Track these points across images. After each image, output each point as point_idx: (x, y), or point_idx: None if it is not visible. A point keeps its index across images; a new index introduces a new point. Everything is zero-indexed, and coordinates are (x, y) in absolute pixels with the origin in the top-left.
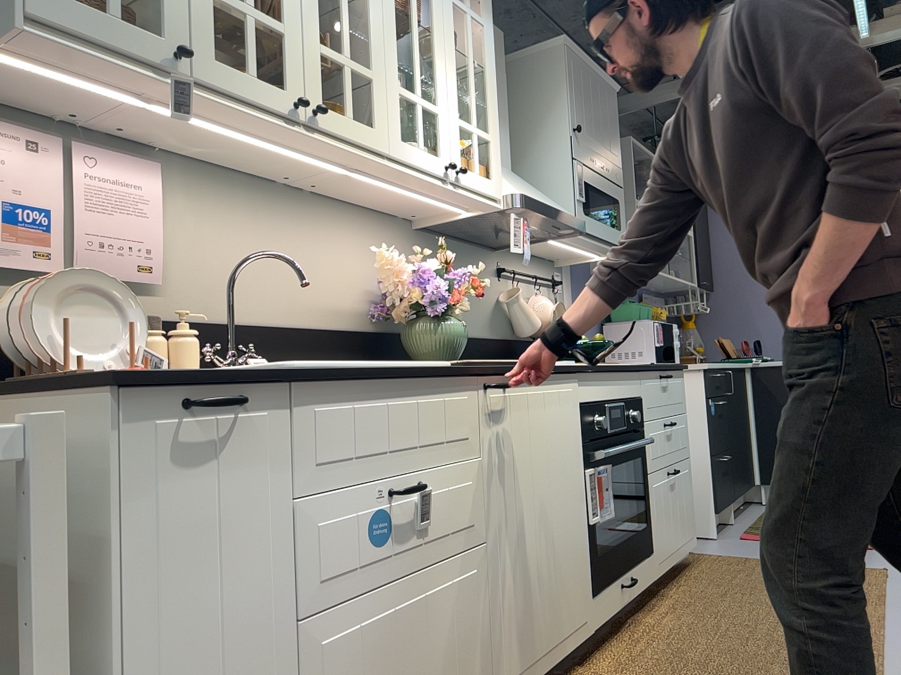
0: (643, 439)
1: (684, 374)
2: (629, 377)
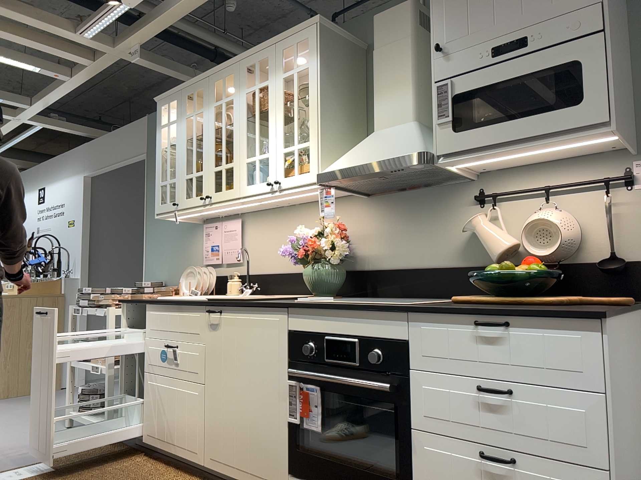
0: (403, 387)
1: (603, 326)
2: (375, 316)
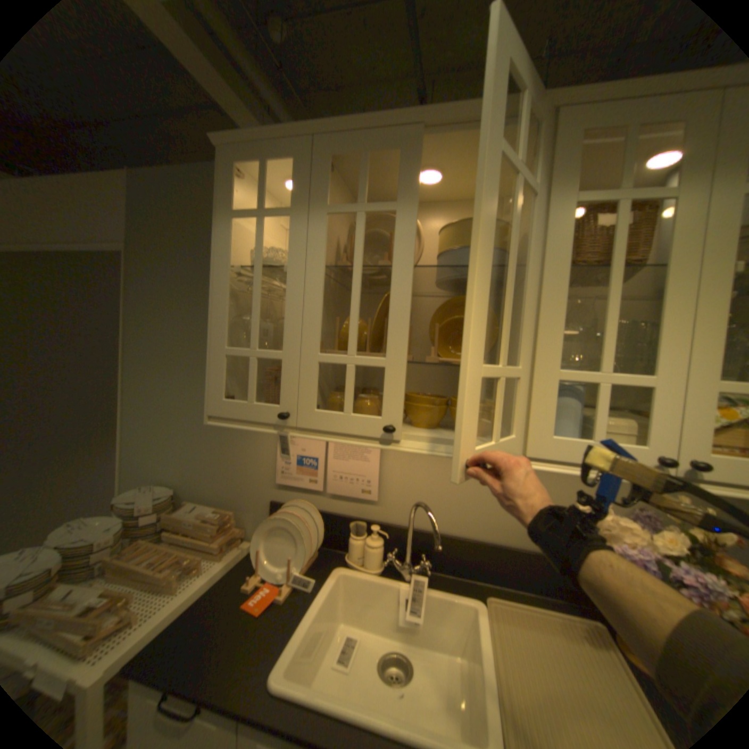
0: None
1: None
2: None
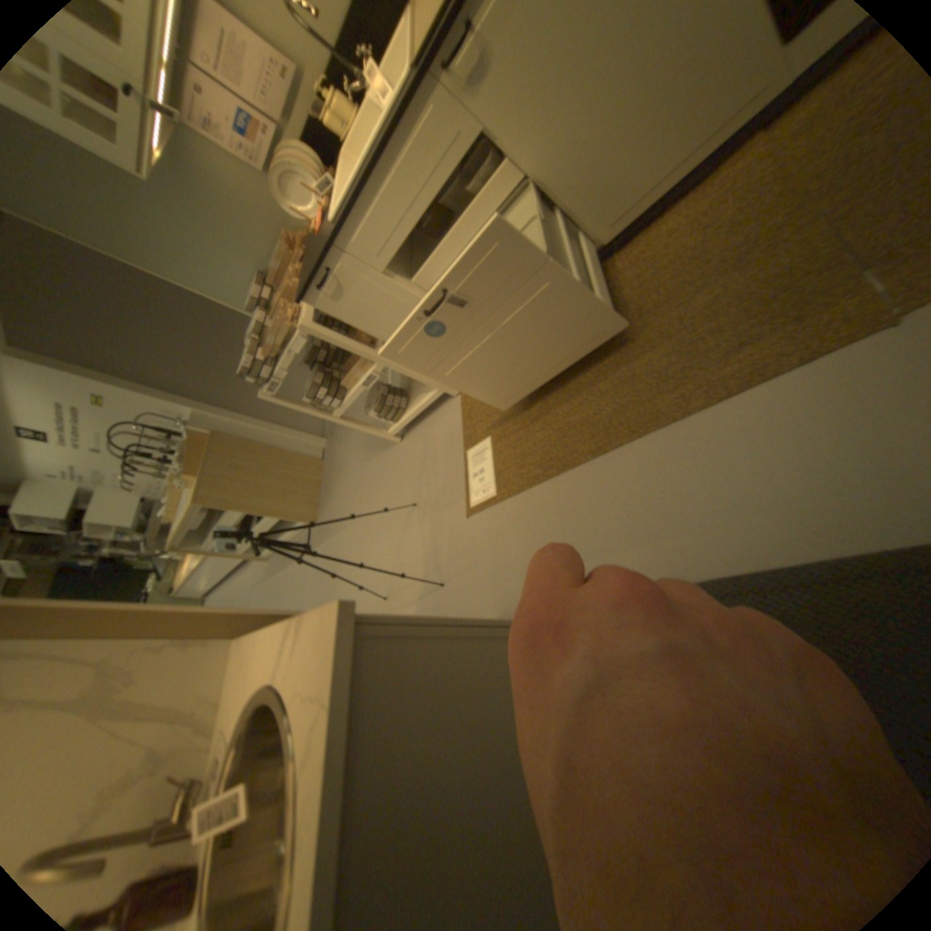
0: None
1: None
2: None
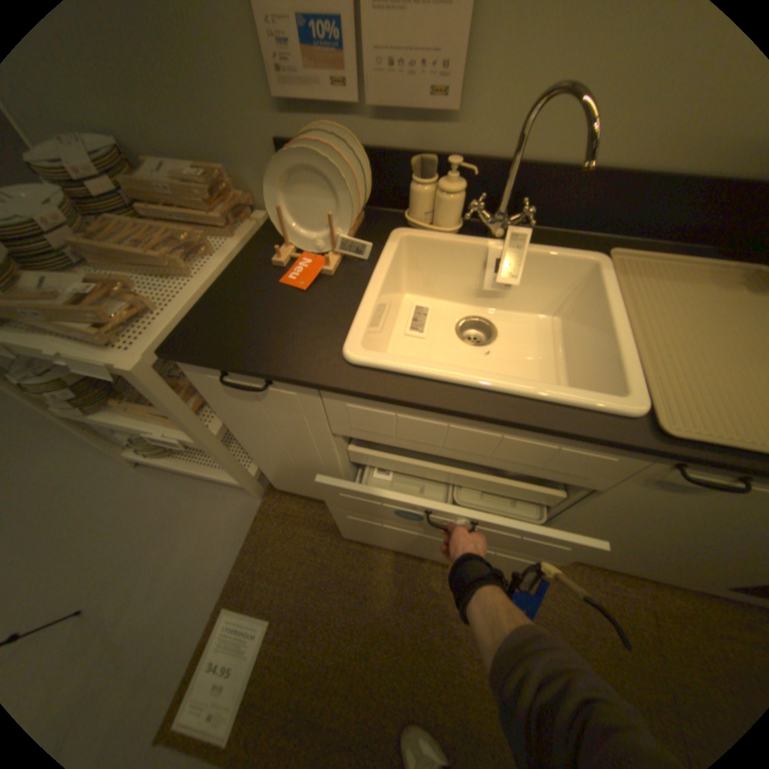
0: None
1: None
2: None
